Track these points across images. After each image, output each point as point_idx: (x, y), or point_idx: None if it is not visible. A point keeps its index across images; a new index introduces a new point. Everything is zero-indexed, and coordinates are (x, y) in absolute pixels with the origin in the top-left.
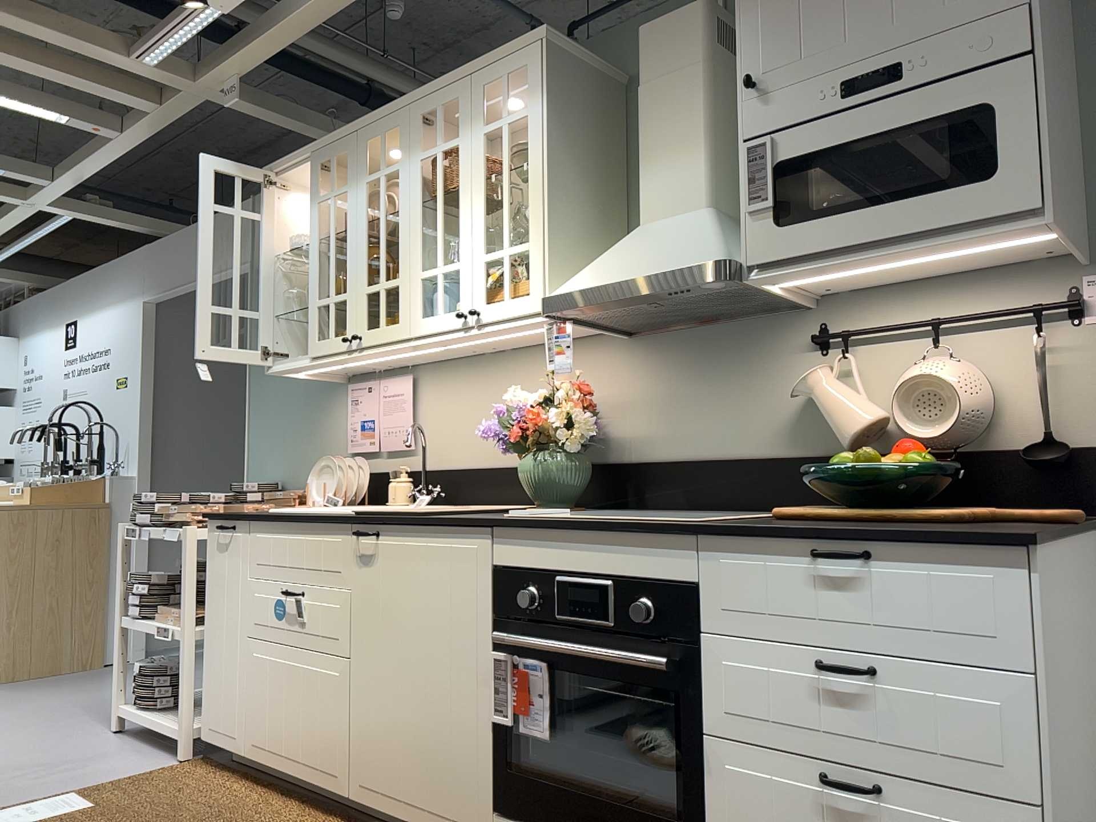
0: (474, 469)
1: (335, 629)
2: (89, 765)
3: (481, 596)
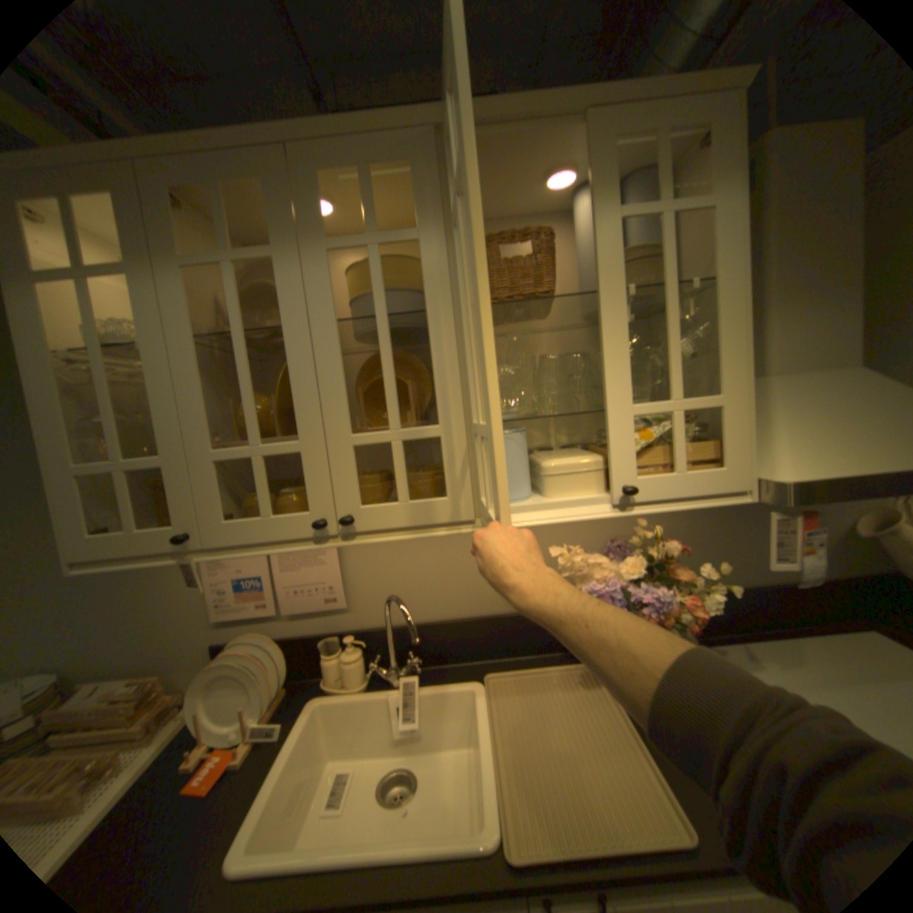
0: (455, 621)
1: None
2: None
3: None
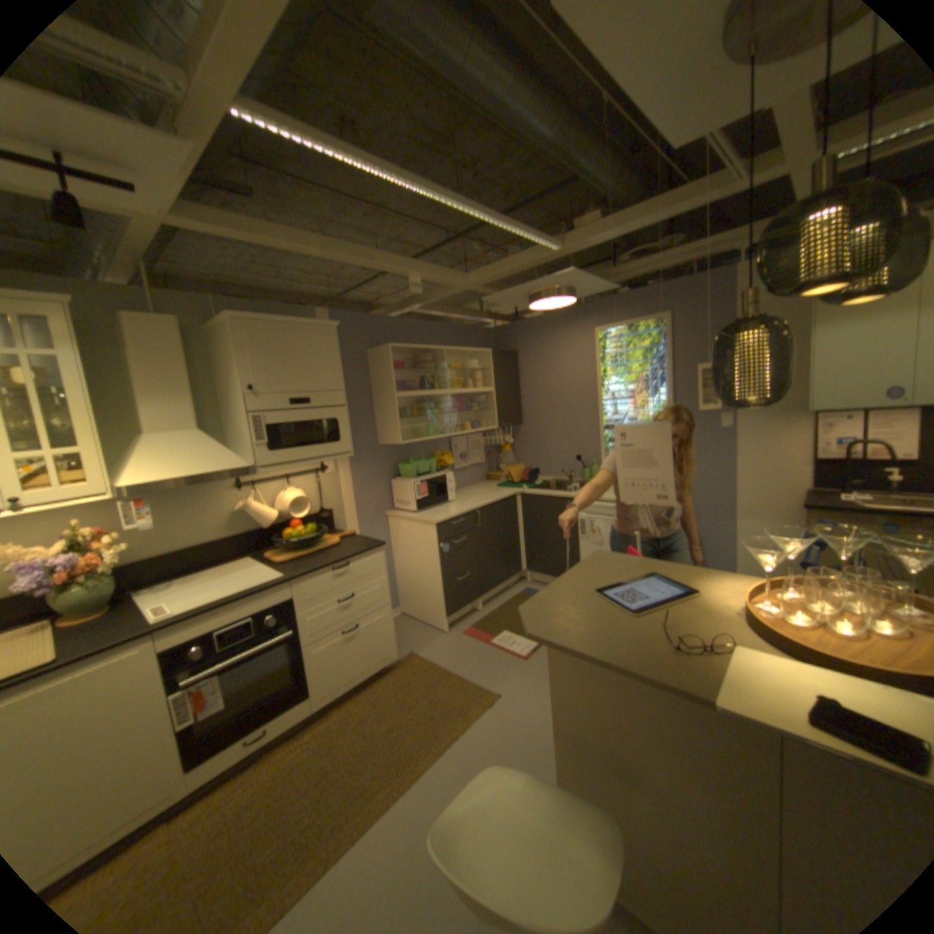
0: None
1: None
2: None
3: (150, 674)
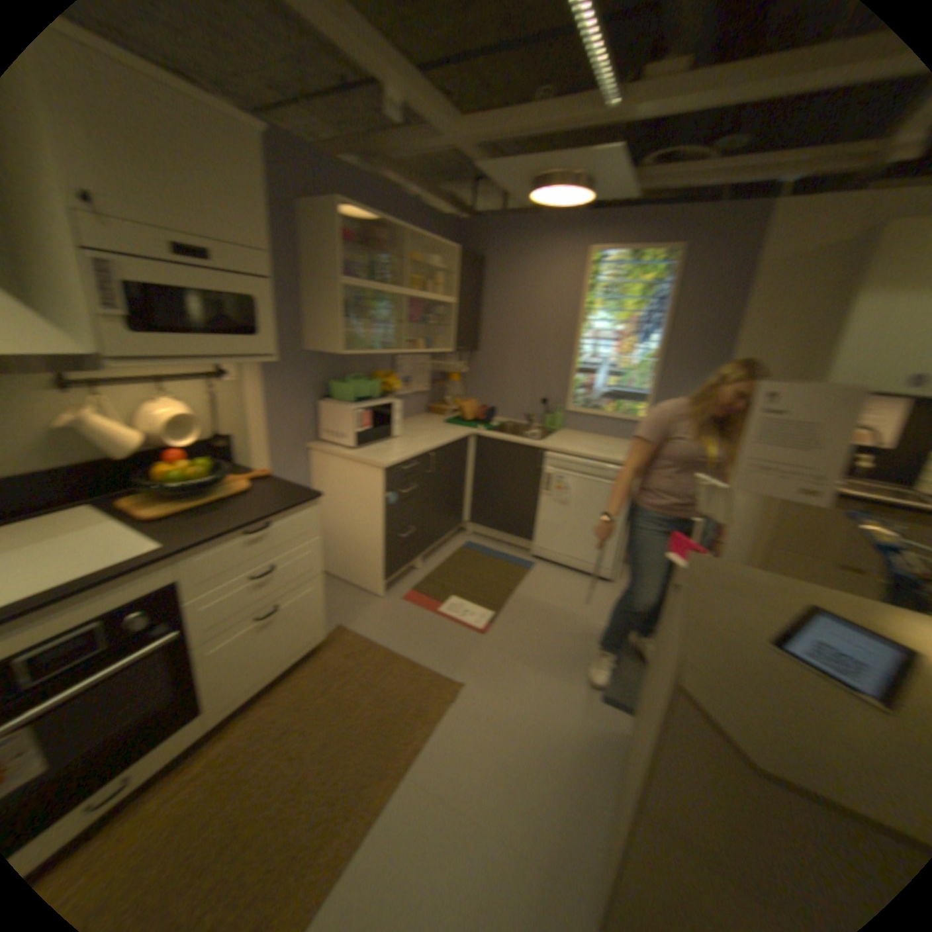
0: None
1: None
2: None
3: None
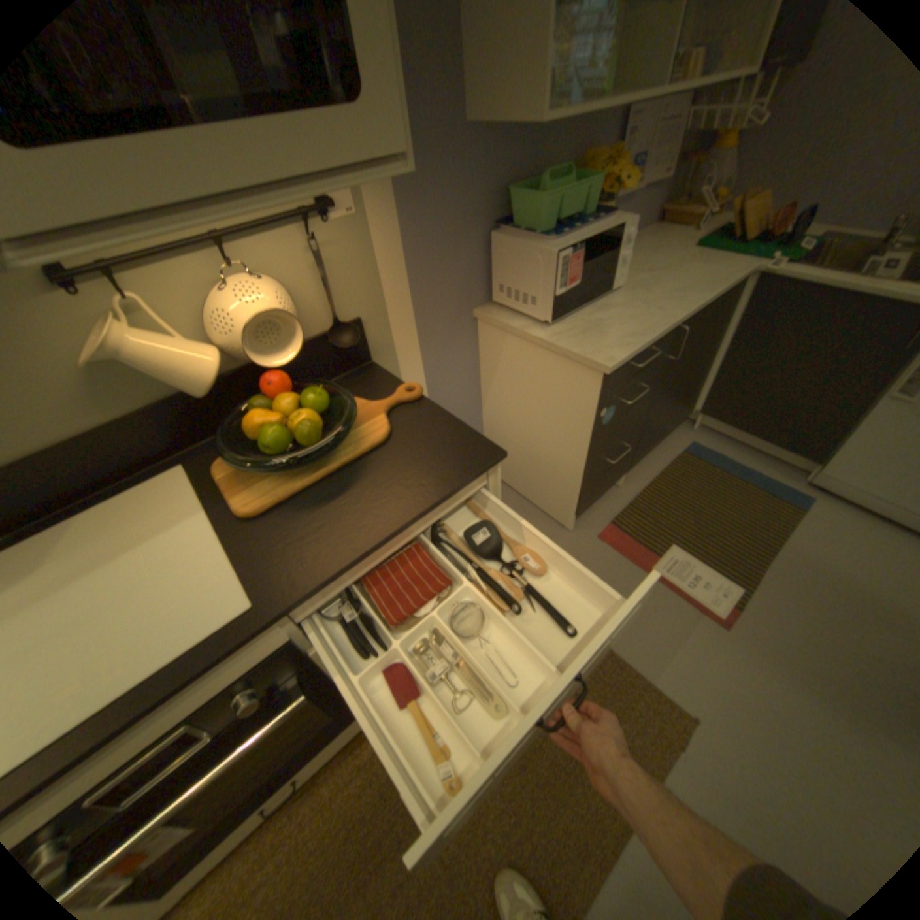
0: None
1: None
2: None
3: None
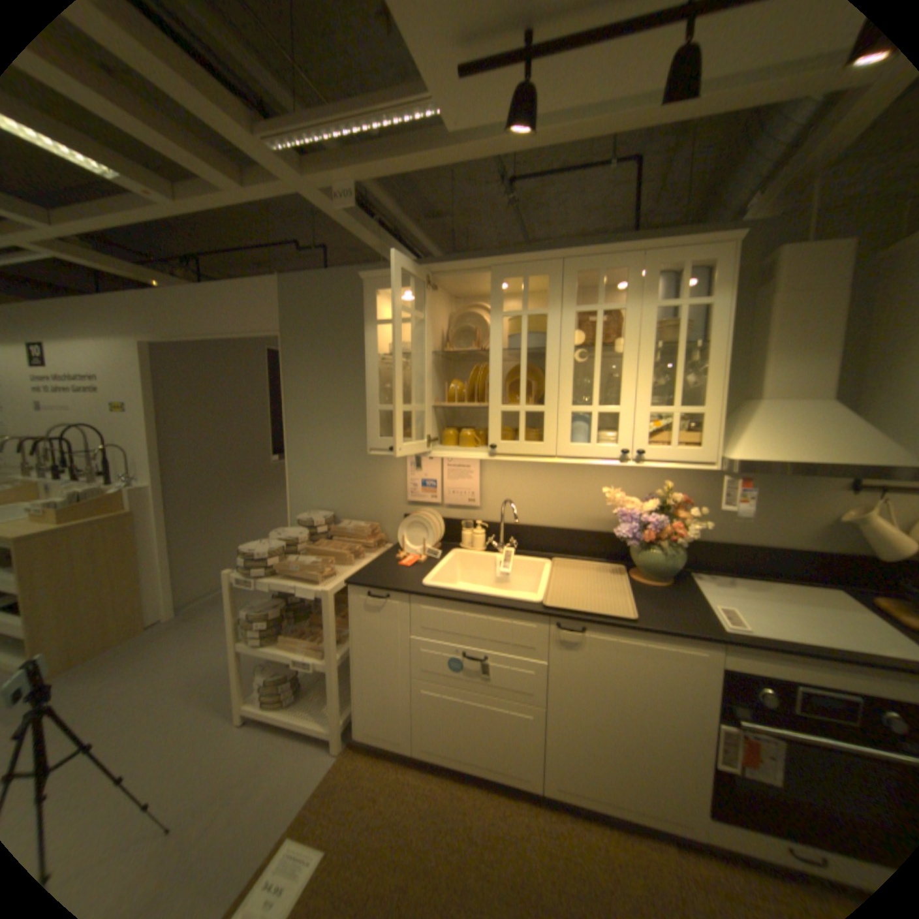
0: (541, 527)
1: (529, 689)
2: (258, 786)
3: (712, 689)
